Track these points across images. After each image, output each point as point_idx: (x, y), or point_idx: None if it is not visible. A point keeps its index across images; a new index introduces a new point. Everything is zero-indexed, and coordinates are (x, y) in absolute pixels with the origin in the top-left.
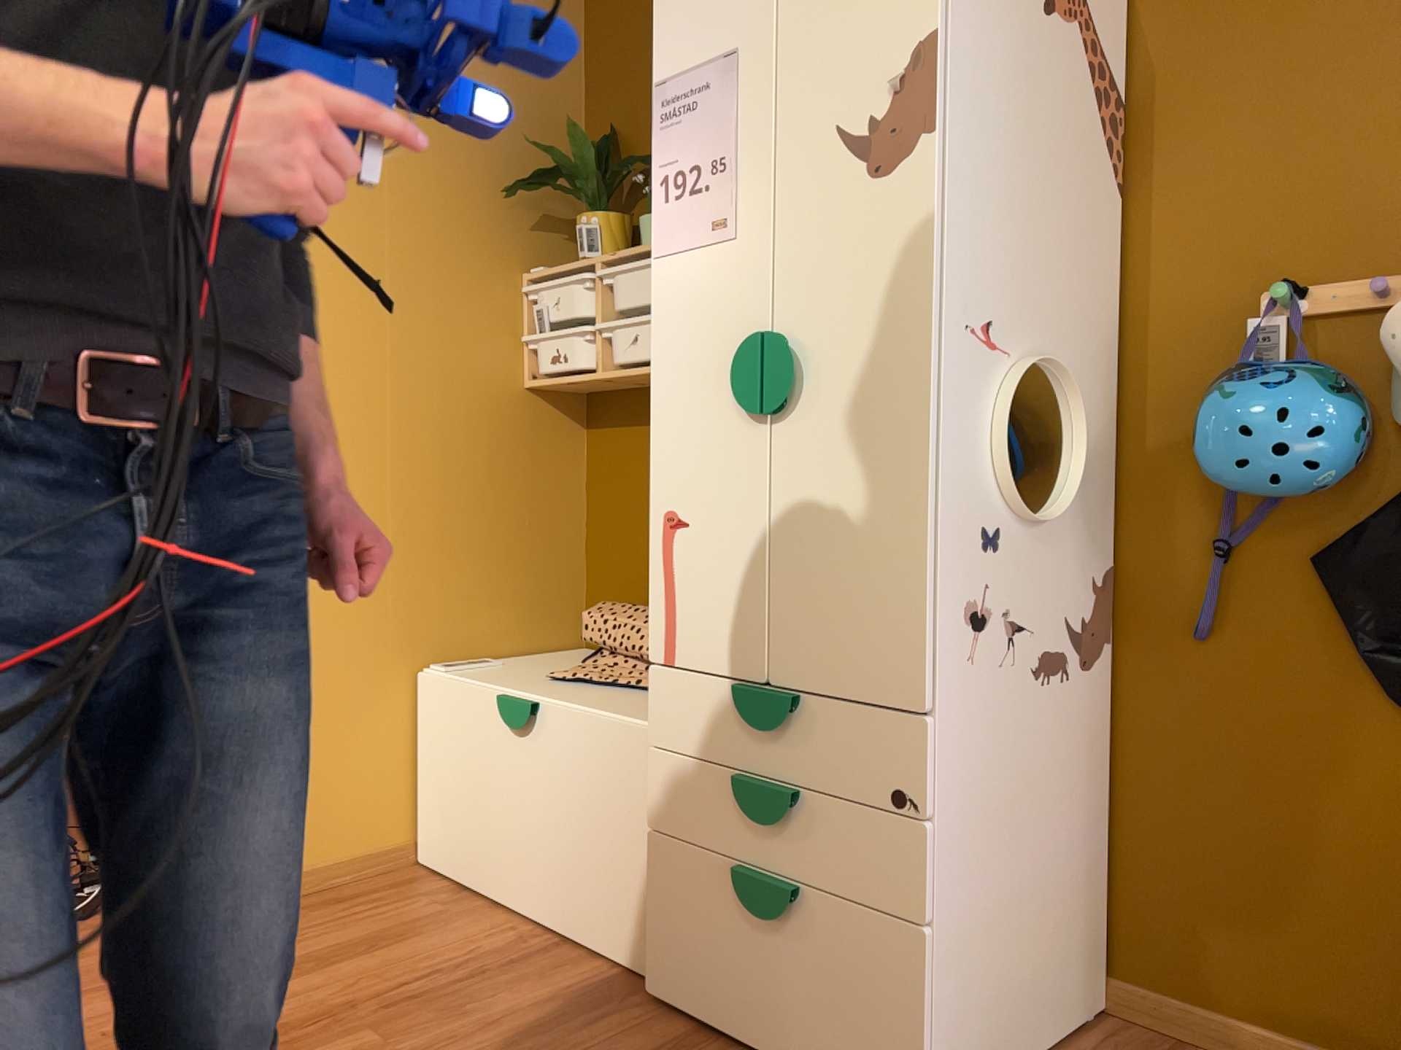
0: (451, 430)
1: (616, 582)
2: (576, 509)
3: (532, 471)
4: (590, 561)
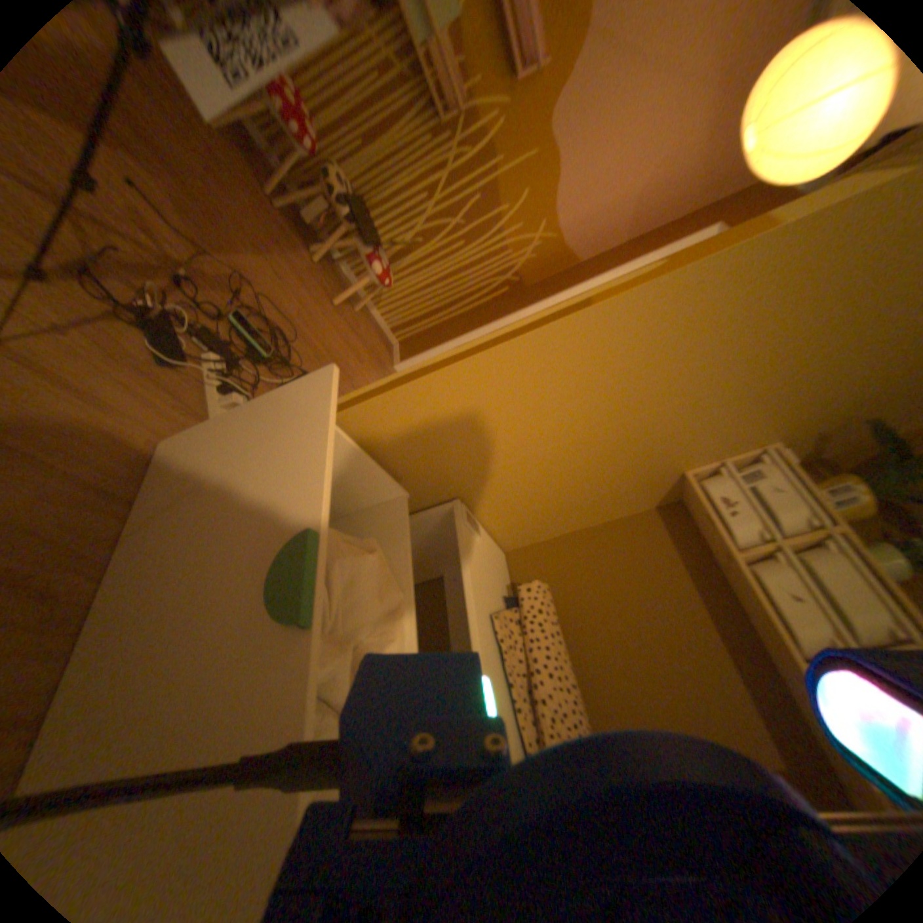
0: (642, 452)
1: (557, 575)
2: (595, 524)
3: (617, 499)
4: (562, 546)
